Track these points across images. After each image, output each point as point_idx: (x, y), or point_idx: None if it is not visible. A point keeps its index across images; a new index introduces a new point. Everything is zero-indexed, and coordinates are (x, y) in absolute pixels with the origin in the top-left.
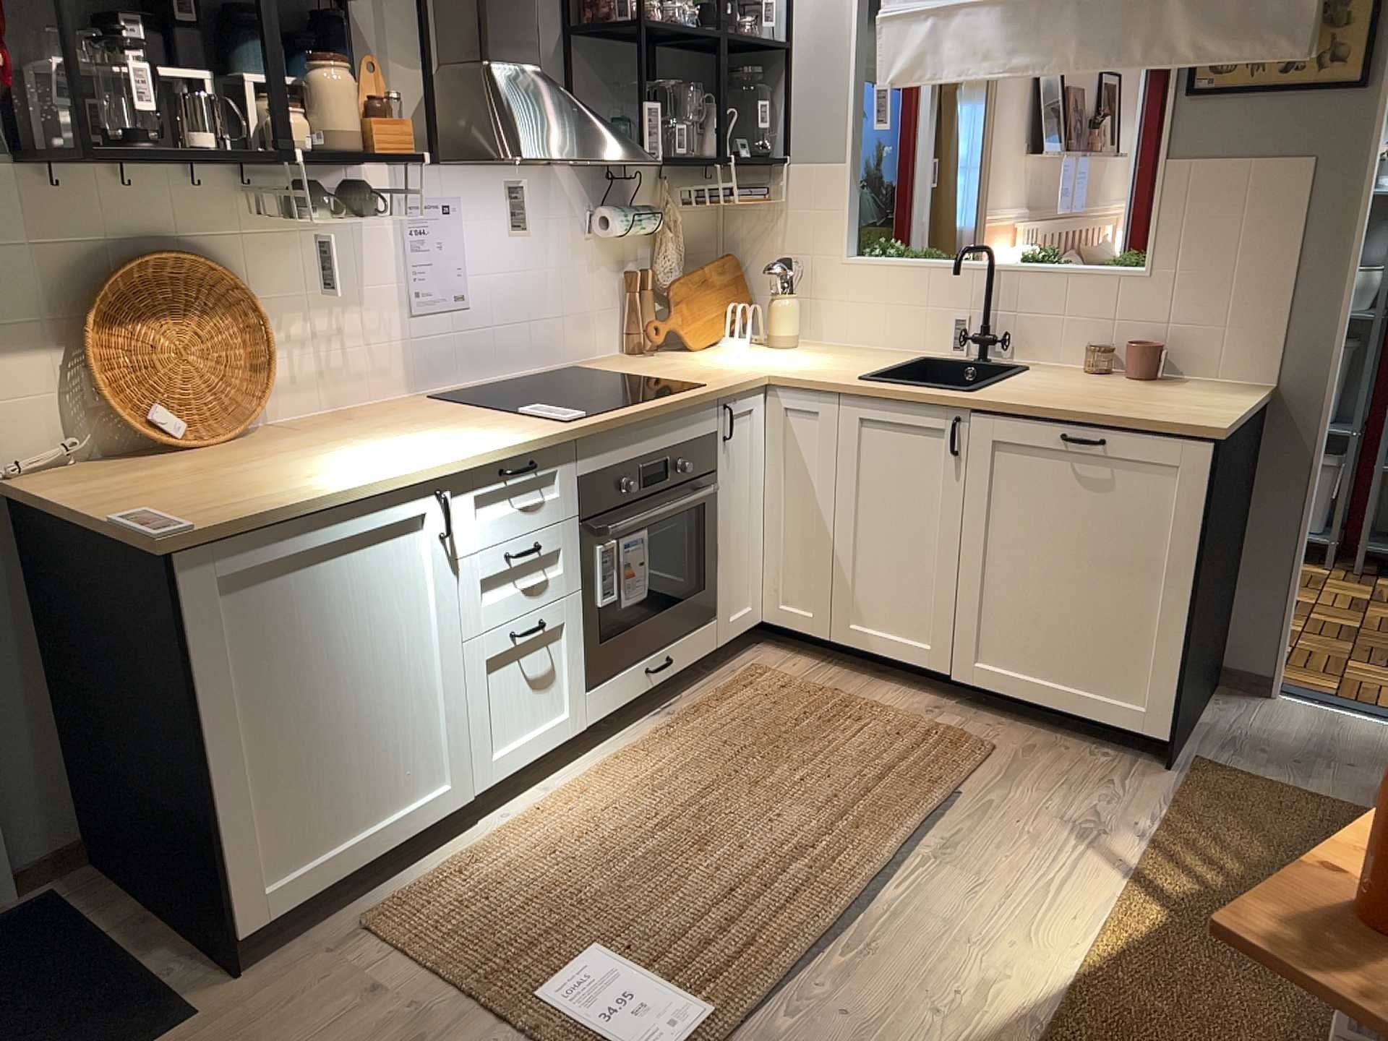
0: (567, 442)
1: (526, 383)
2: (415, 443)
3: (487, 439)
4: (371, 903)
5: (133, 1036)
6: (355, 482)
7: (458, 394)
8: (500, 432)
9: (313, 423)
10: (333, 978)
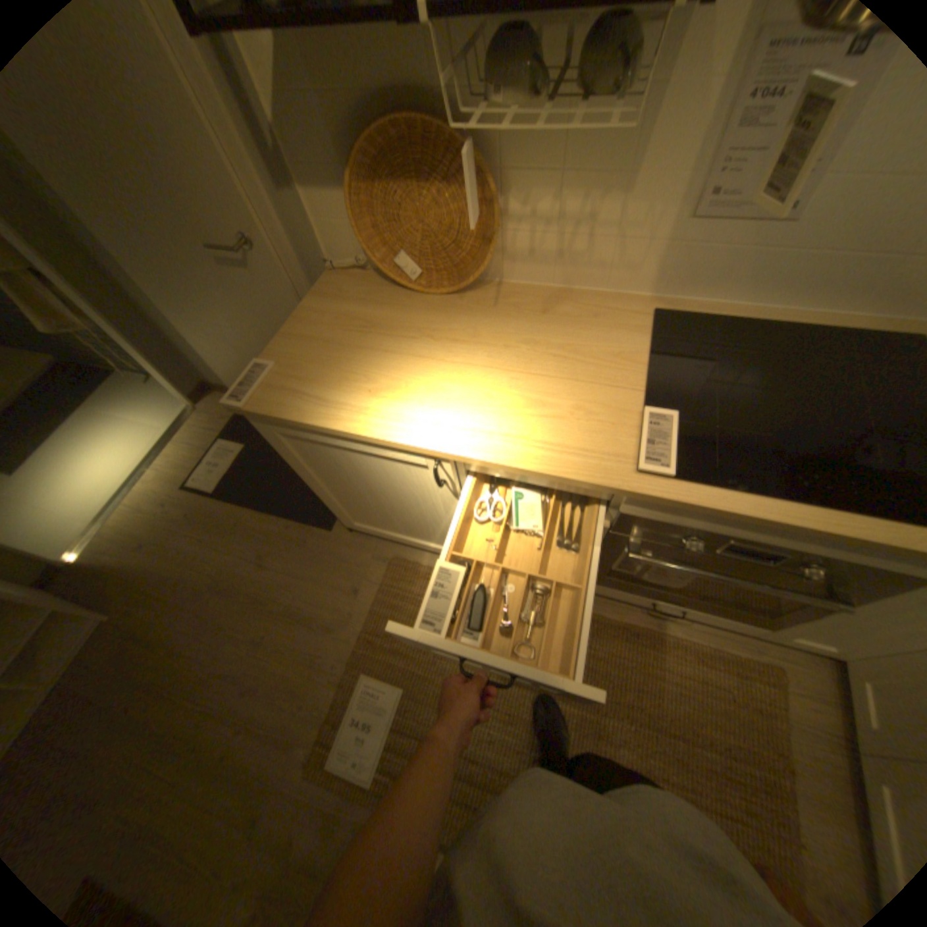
0: (613, 490)
1: (829, 323)
2: (493, 393)
3: (534, 436)
4: (404, 553)
5: (314, 518)
6: (364, 425)
7: (716, 307)
8: (565, 432)
9: (525, 295)
10: (357, 569)
